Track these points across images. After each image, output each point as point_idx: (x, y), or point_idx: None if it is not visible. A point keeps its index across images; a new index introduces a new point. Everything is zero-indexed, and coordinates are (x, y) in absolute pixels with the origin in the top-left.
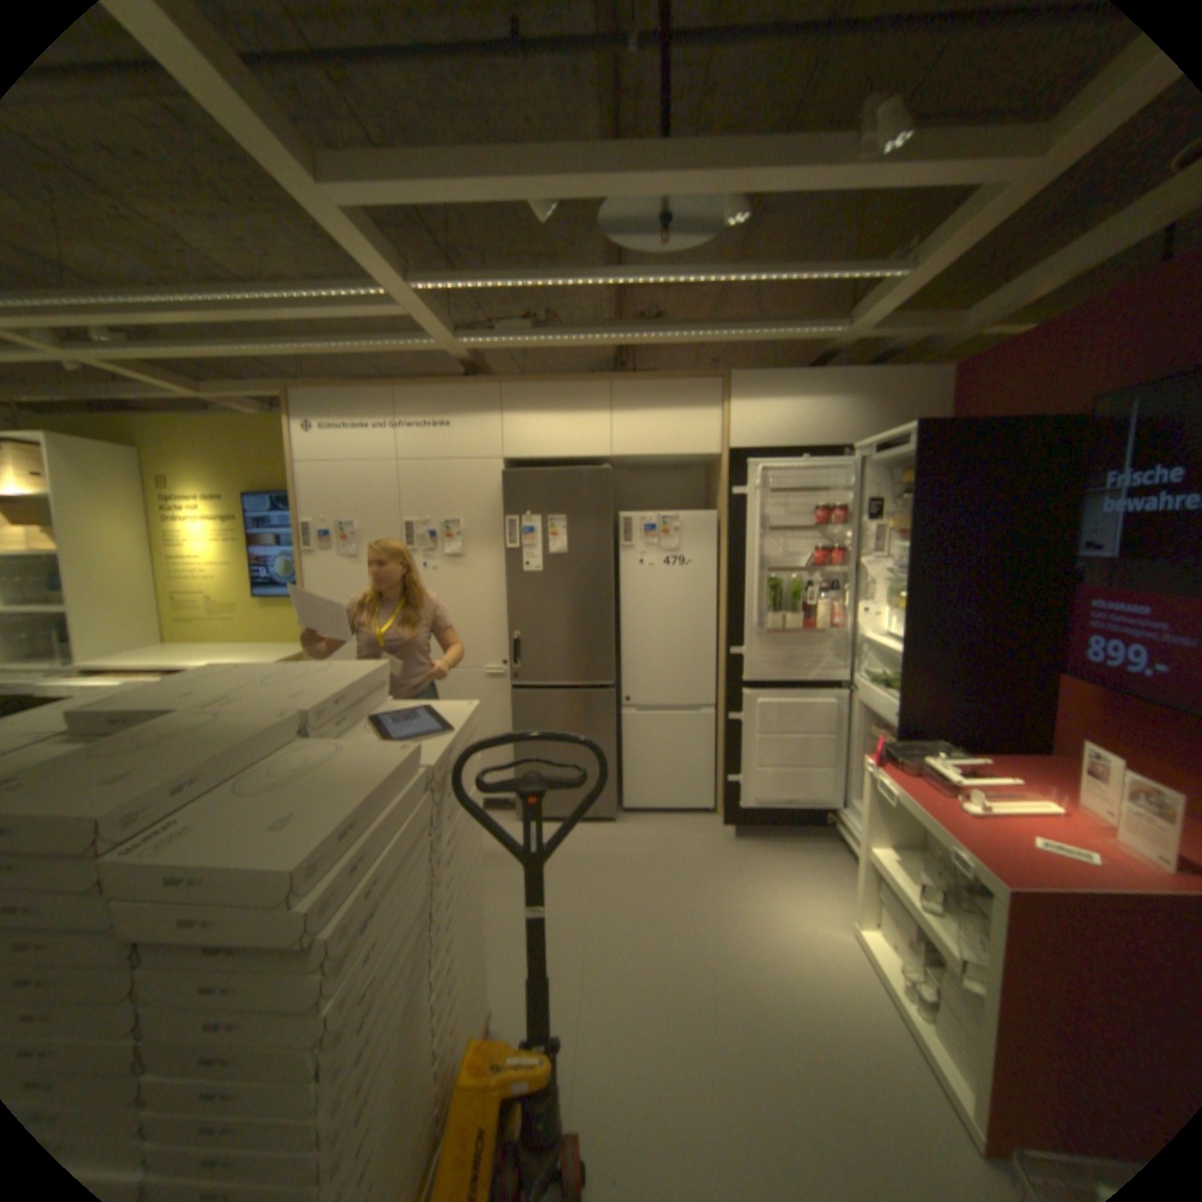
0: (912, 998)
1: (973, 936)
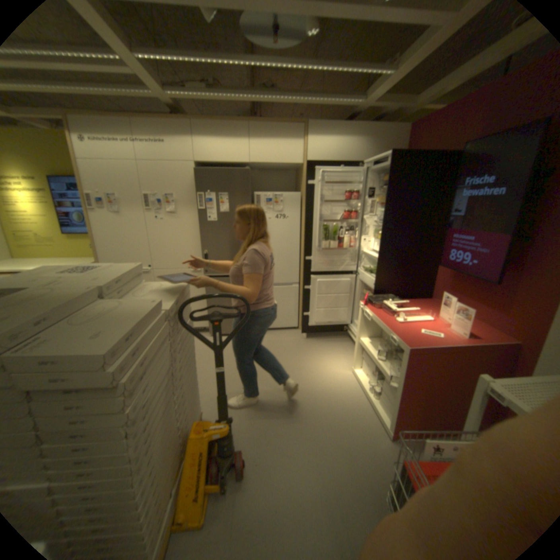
0: (372, 391)
1: (396, 367)
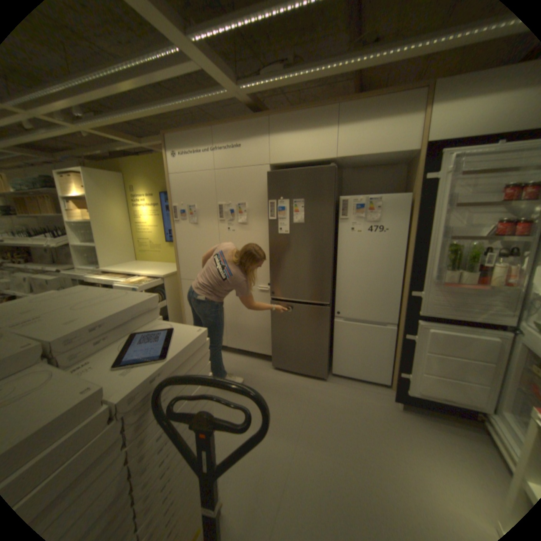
0: None
1: None
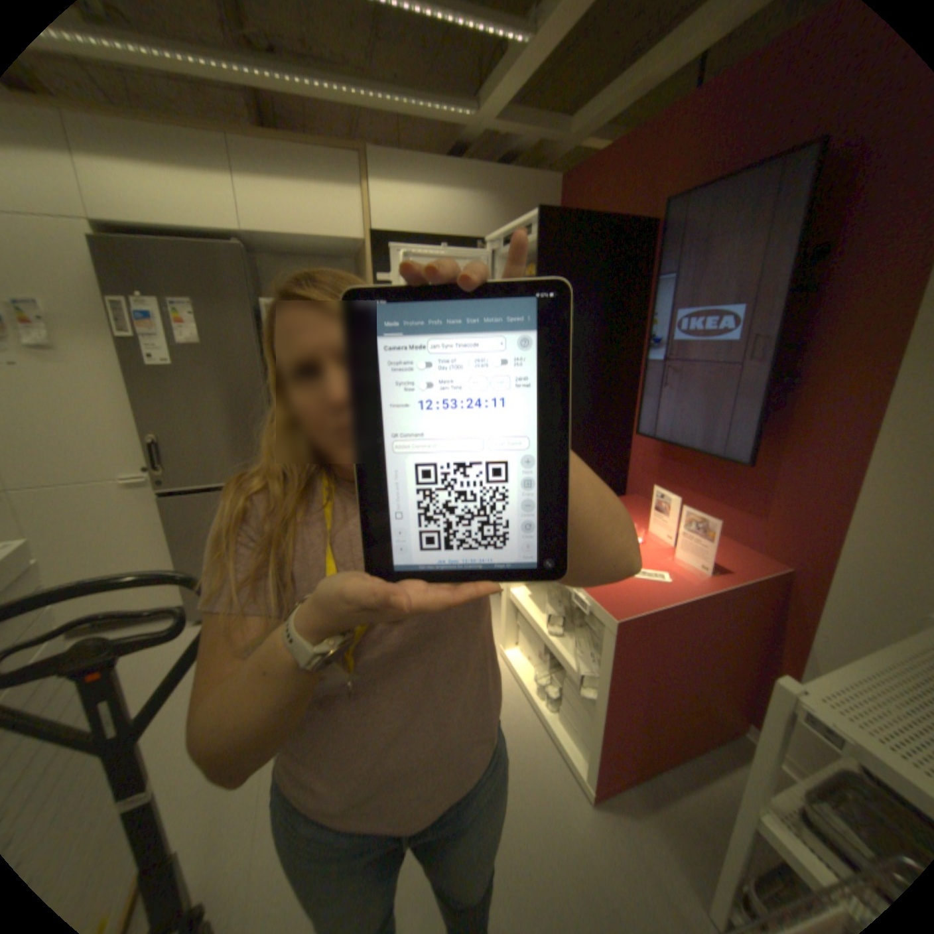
0: (541, 699)
1: (582, 646)
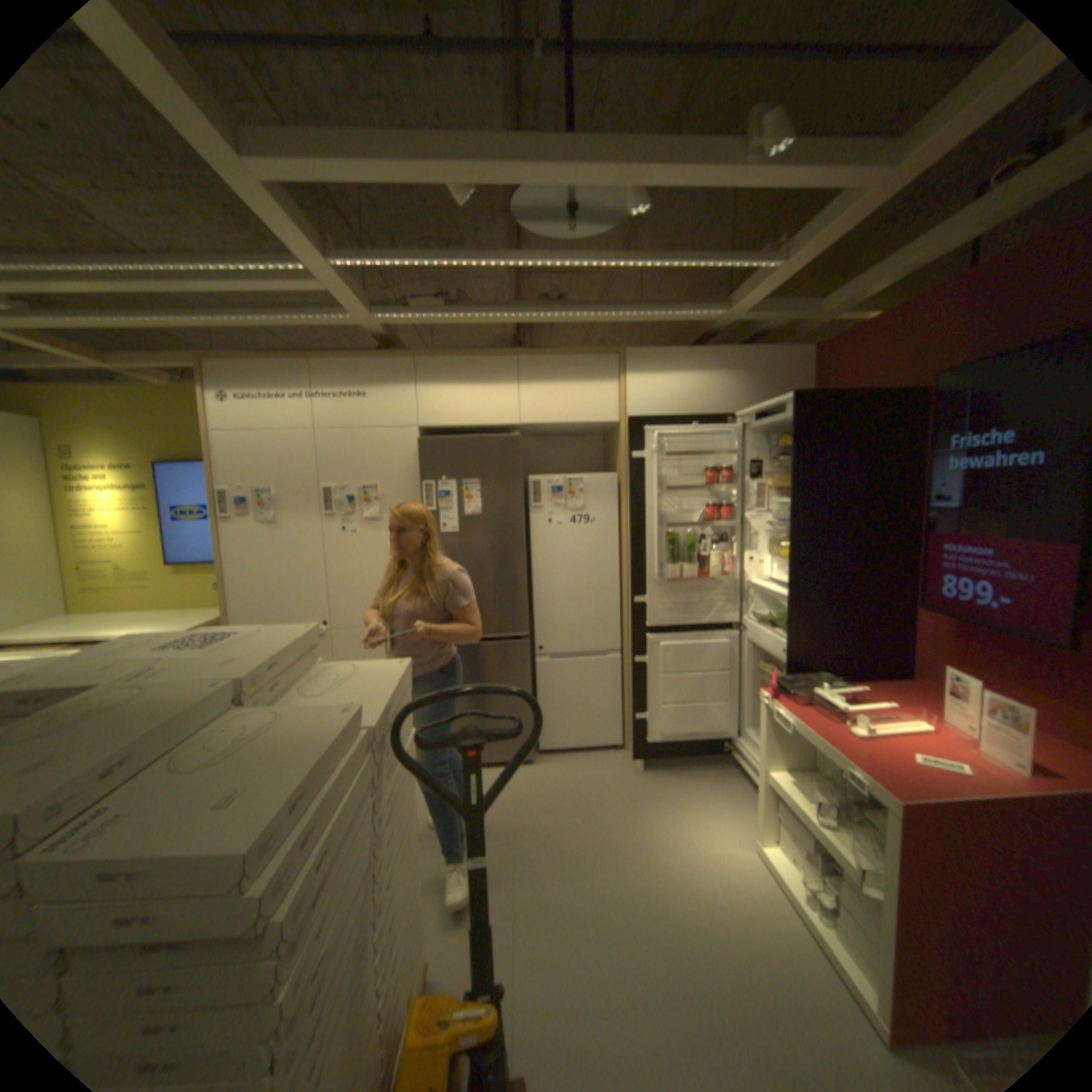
0: (814, 907)
1: (864, 846)
